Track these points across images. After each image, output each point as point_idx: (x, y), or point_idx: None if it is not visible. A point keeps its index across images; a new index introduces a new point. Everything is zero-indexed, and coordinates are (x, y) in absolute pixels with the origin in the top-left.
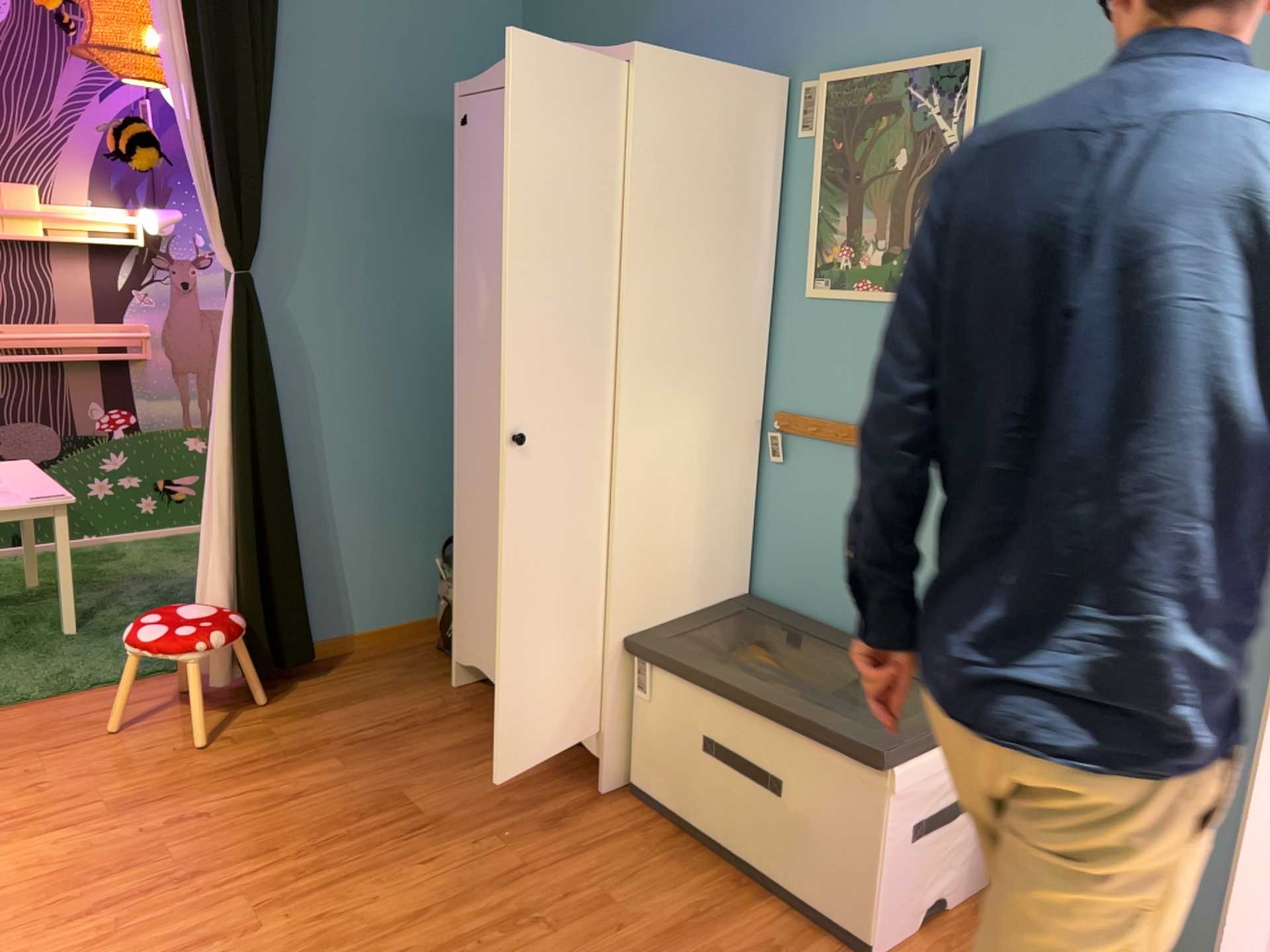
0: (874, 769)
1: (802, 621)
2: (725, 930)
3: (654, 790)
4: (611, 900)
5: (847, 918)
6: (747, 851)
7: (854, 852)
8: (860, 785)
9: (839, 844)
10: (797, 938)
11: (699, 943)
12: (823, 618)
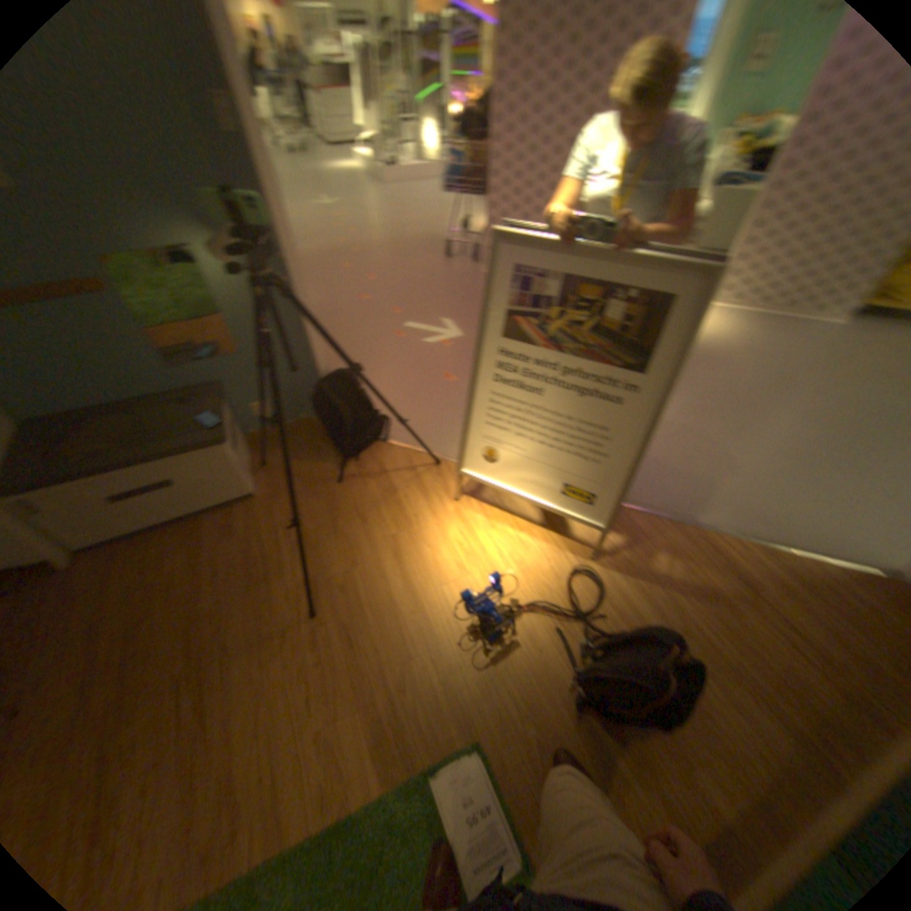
0: (207, 447)
1: (68, 418)
2: (199, 545)
3: (90, 544)
4: (145, 588)
5: (233, 497)
6: (169, 518)
7: (219, 478)
8: (204, 456)
9: (211, 481)
10: (223, 520)
11: (199, 557)
12: (77, 409)
